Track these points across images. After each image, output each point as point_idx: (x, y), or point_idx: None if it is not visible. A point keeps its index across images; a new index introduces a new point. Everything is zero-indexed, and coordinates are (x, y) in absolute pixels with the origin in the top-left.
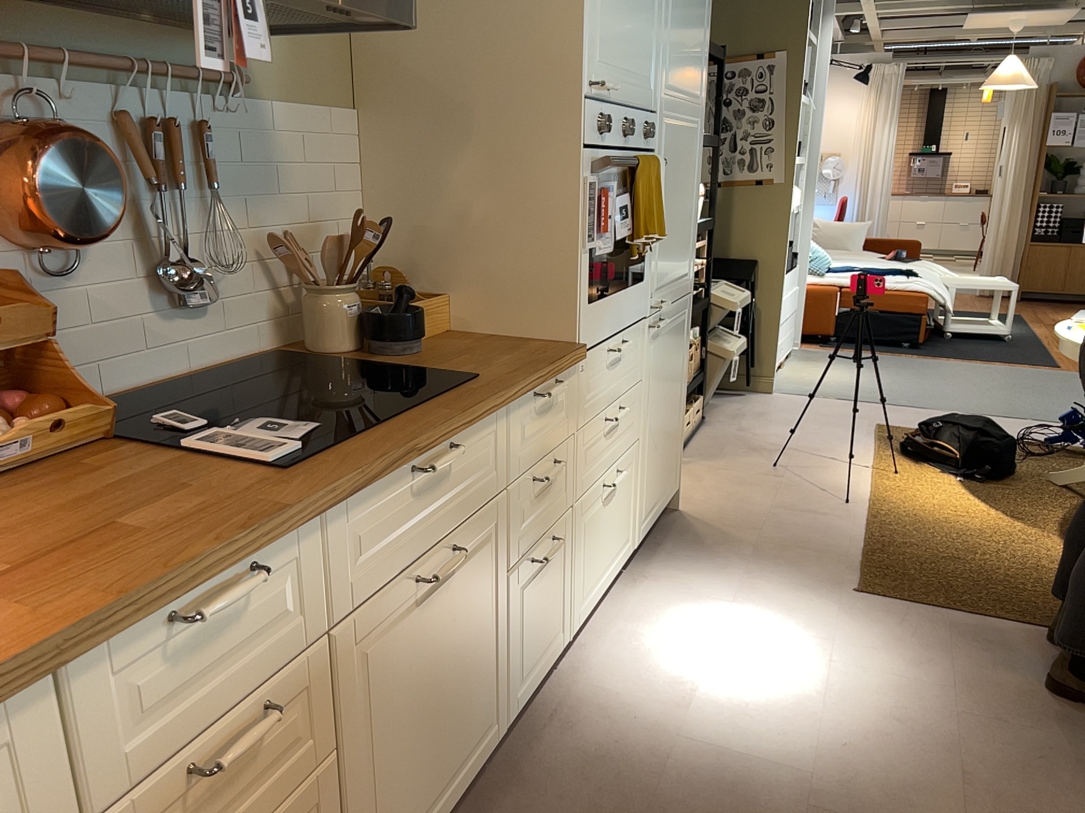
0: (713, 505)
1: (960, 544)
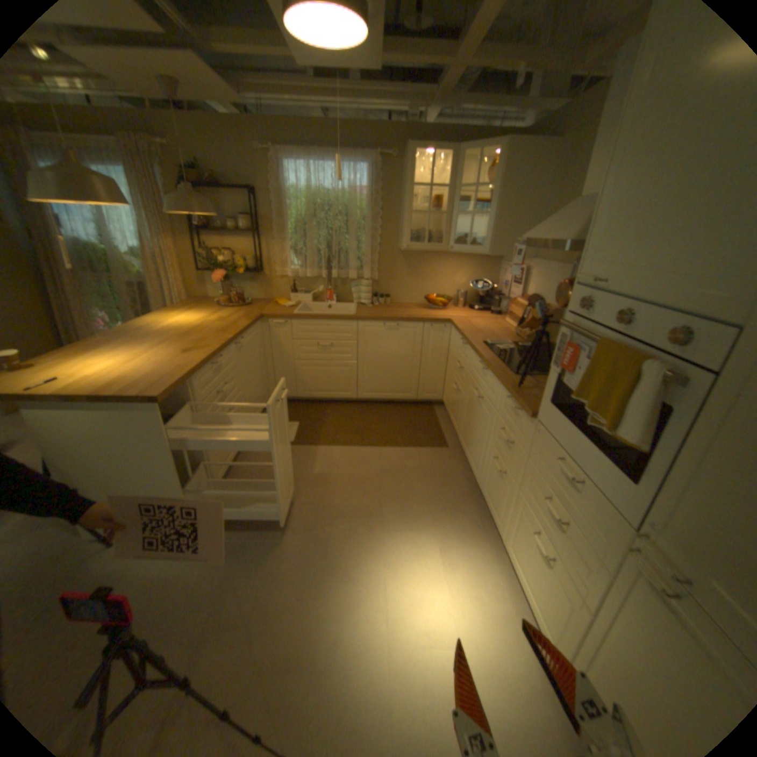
0: None
1: None
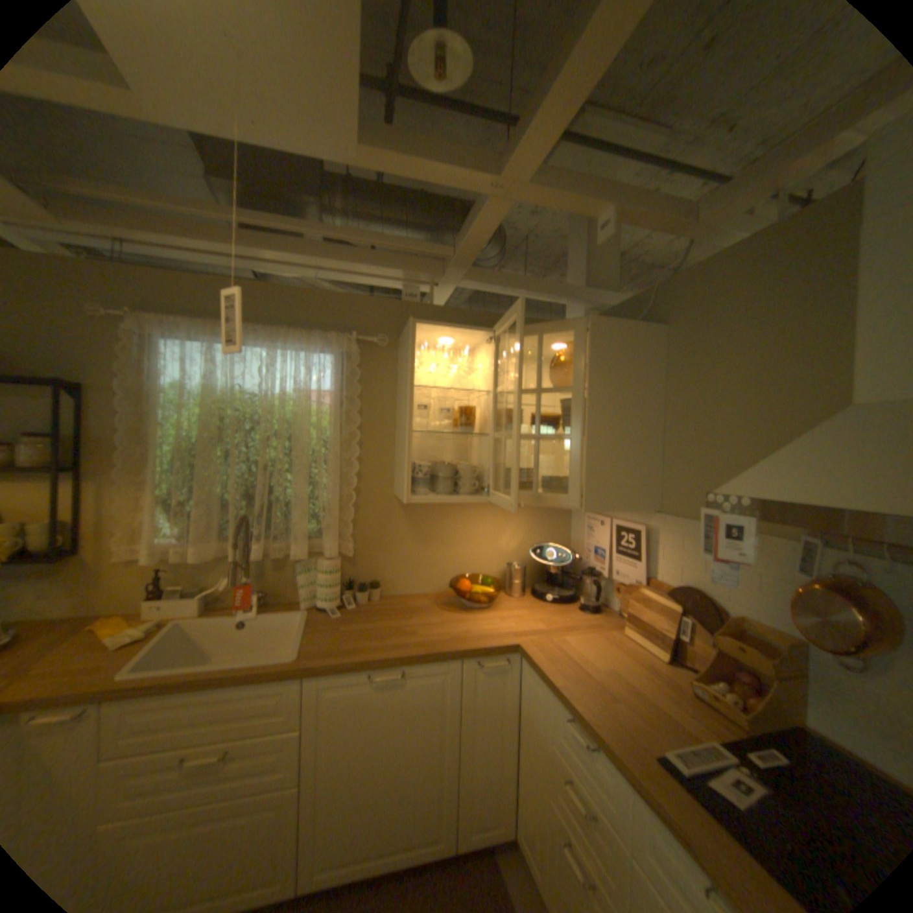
0: None
1: None
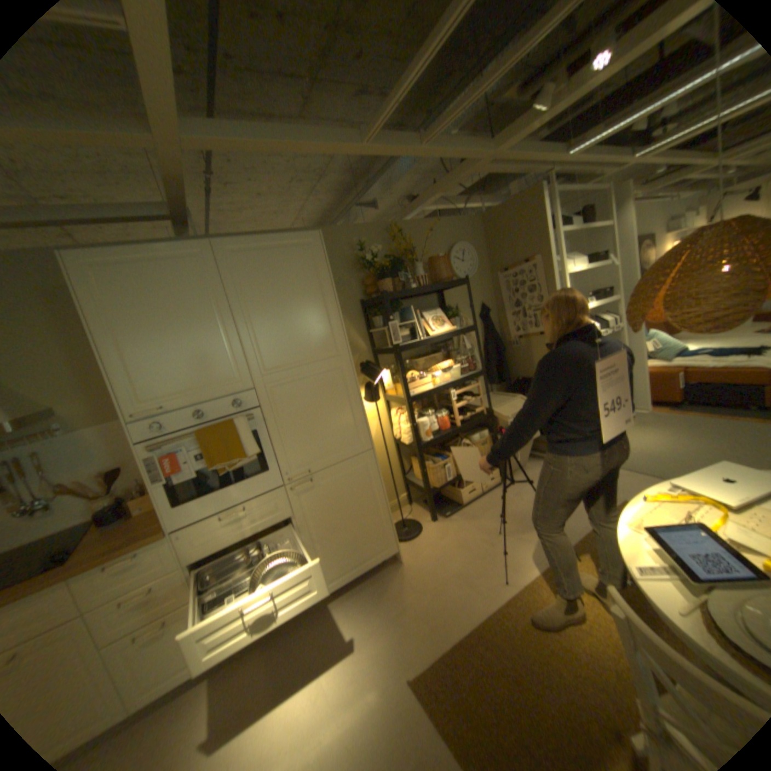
0: (423, 565)
1: (542, 667)
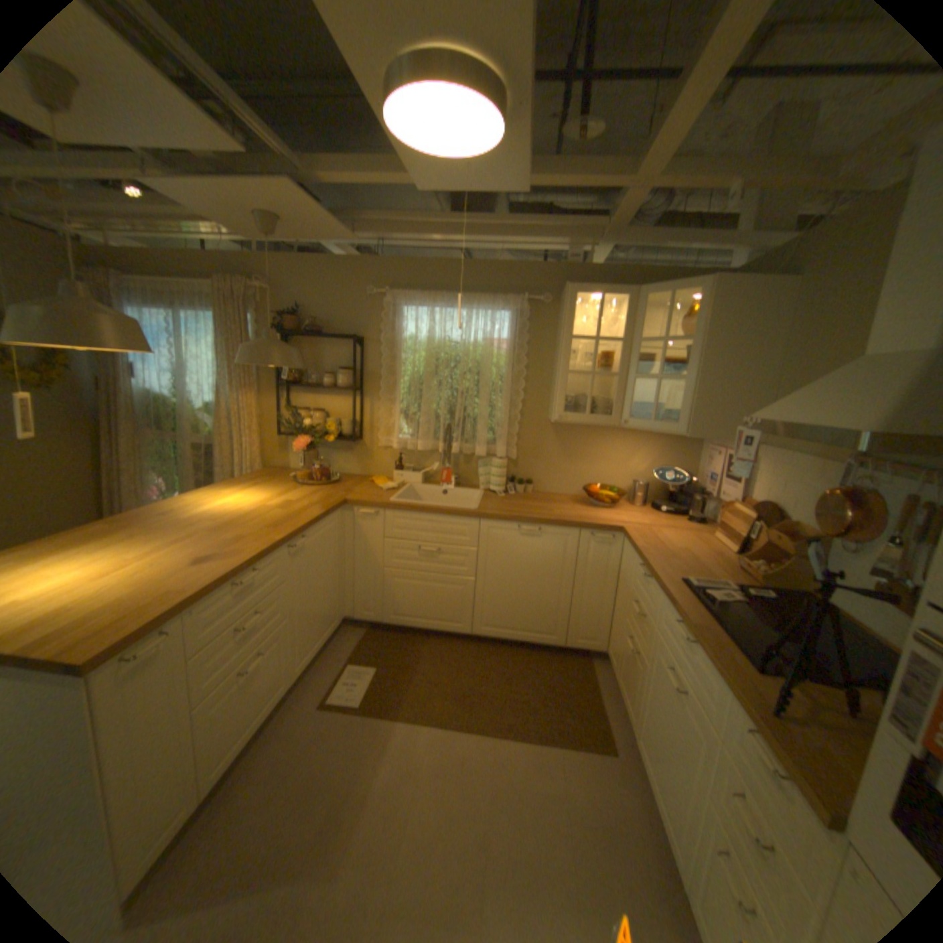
0: None
1: None
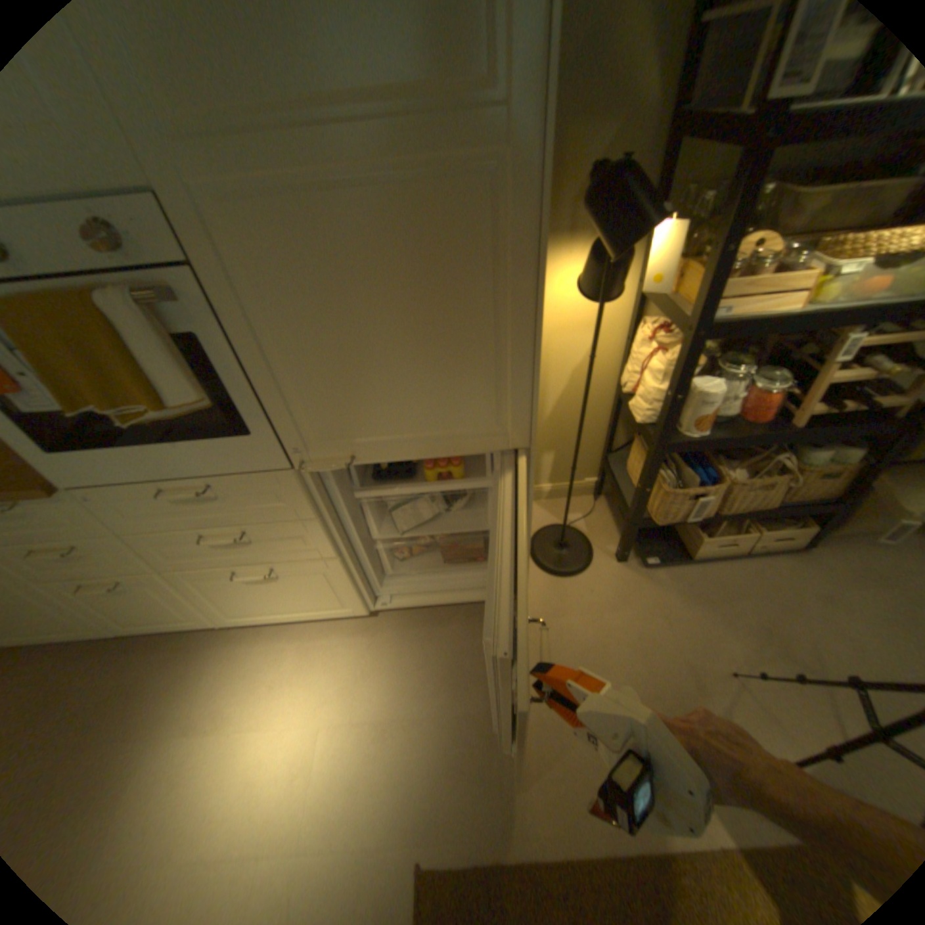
0: (557, 643)
1: None
